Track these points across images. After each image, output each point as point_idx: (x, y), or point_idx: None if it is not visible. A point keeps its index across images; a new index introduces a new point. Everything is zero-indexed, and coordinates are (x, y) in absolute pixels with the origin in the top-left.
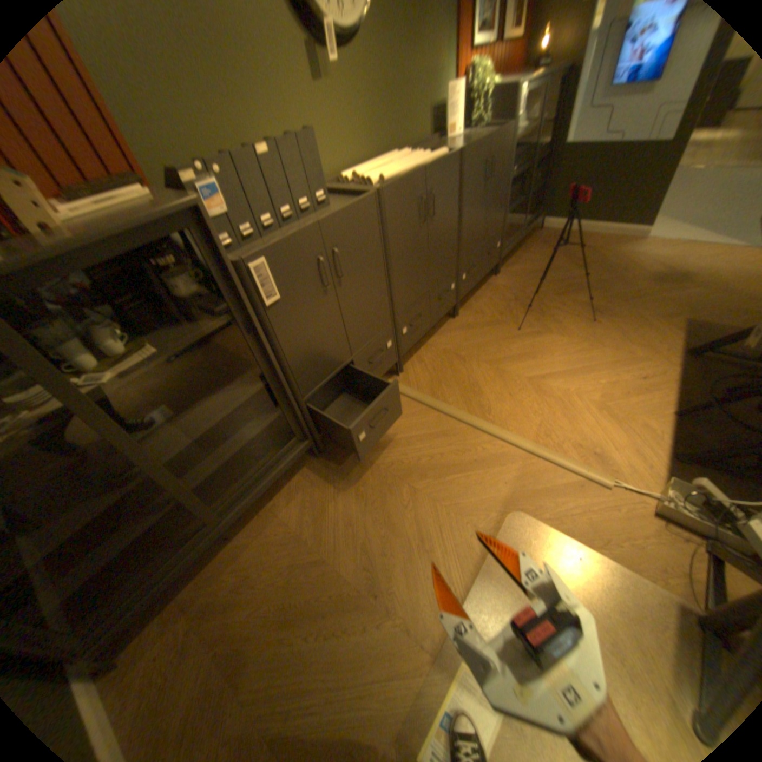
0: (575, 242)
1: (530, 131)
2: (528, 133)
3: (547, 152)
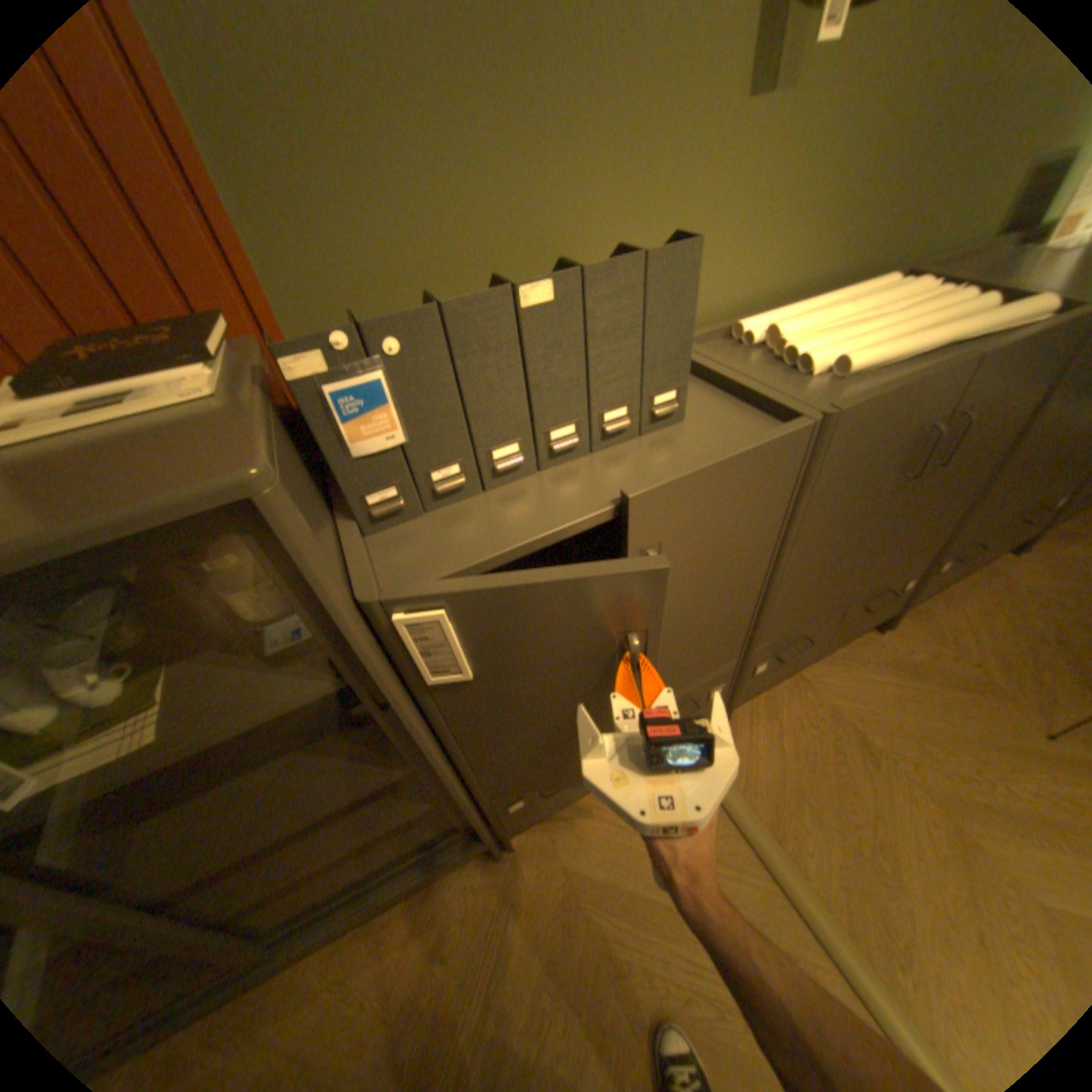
0: None
1: None
2: None
3: None
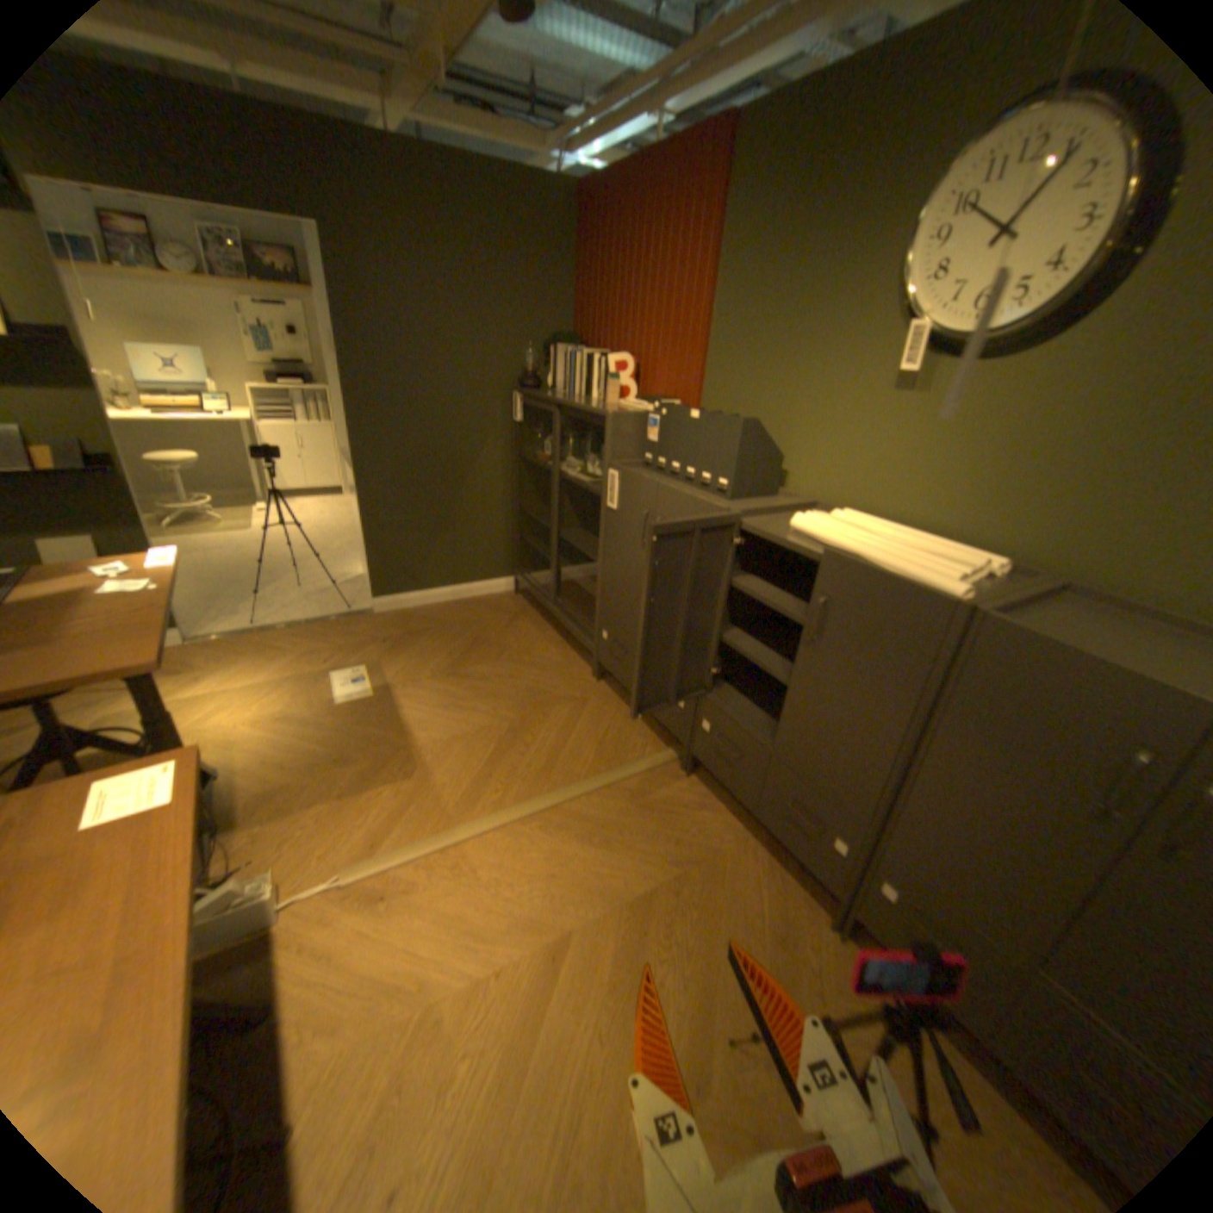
0: None
1: None
2: None
3: None
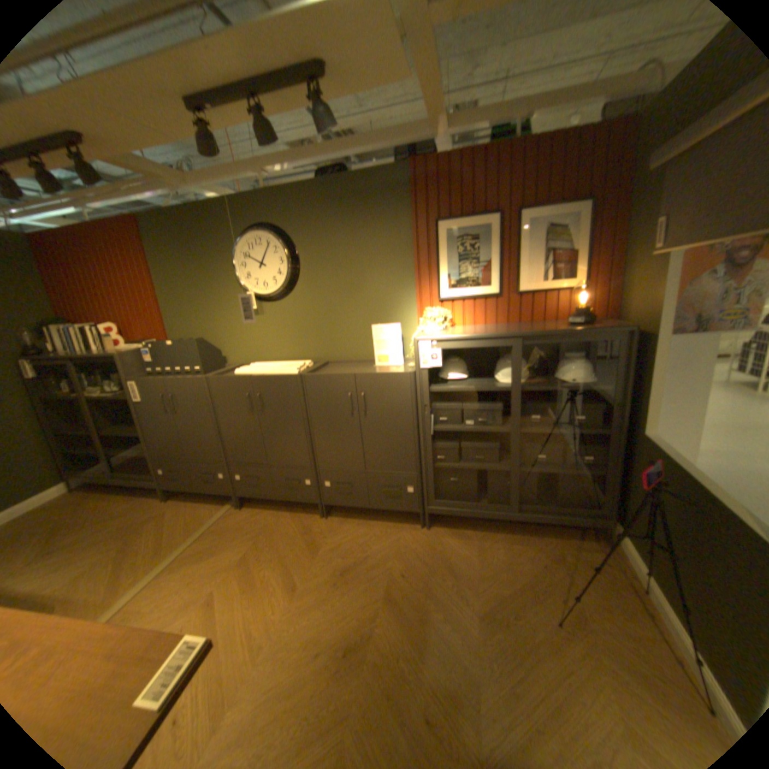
0: (594, 600)
1: (491, 389)
2: (487, 391)
3: (600, 432)
